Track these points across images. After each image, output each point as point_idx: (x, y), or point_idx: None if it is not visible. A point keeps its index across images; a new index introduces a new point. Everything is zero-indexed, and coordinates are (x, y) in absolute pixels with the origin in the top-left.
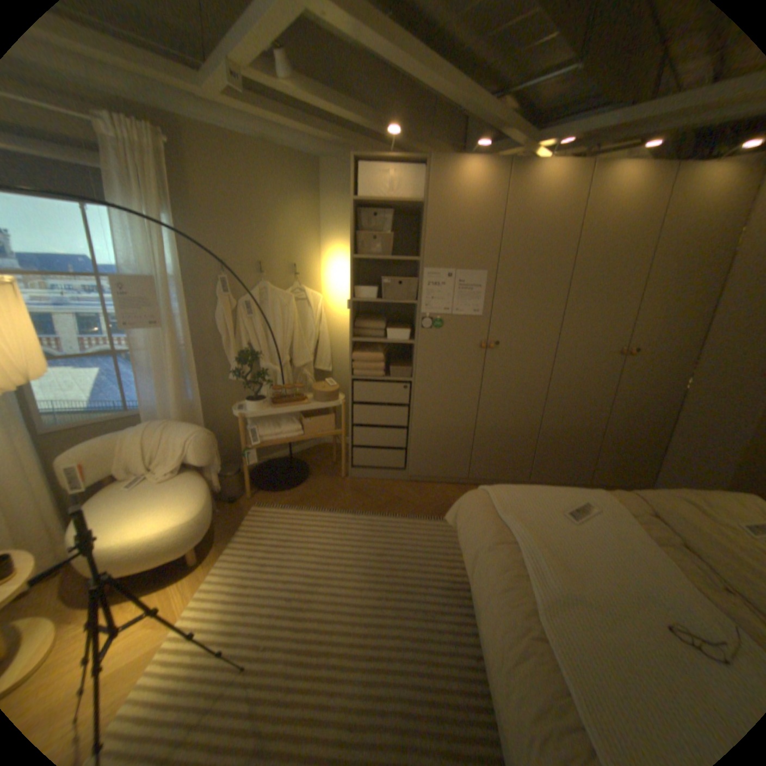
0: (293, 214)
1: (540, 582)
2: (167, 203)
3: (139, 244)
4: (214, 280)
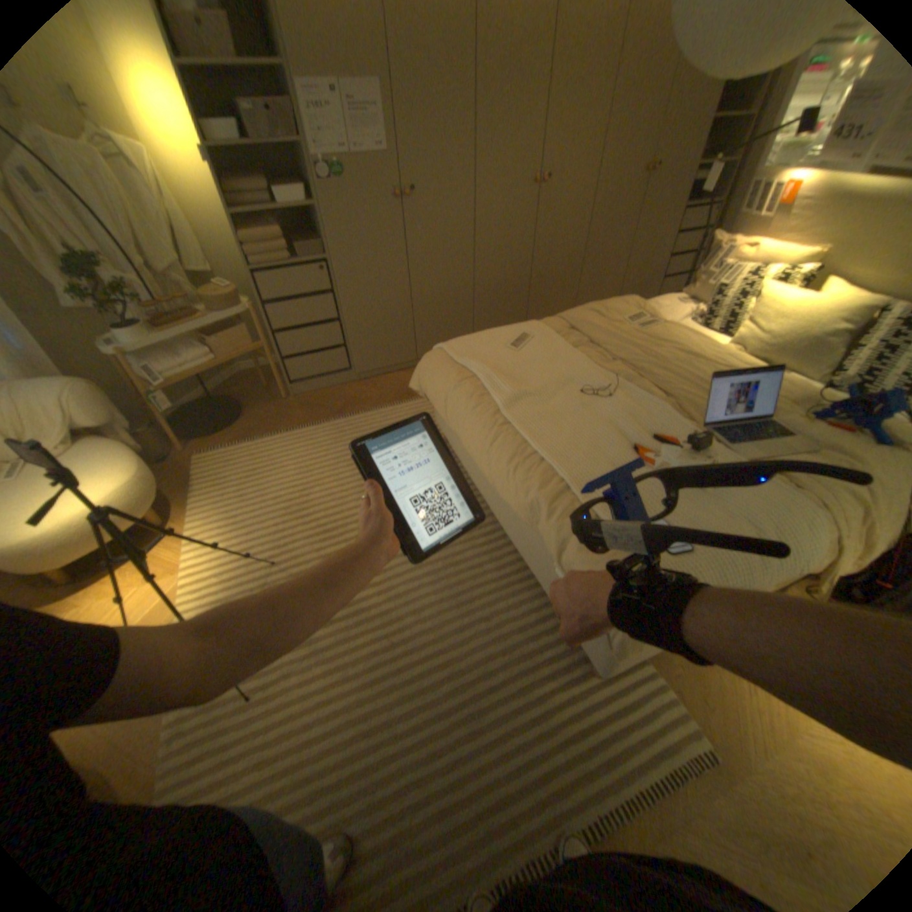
0: None
1: (495, 394)
2: None
3: None
4: None
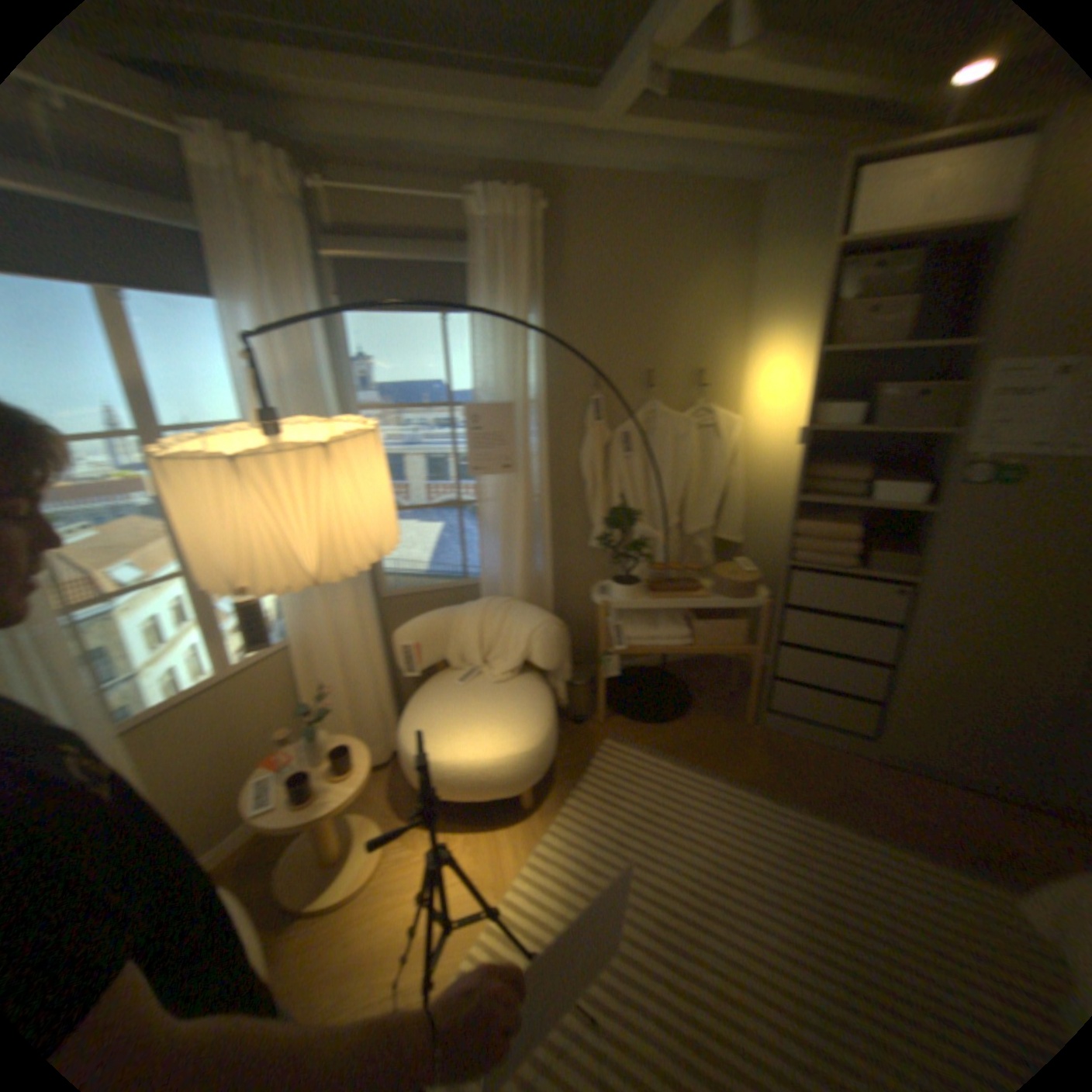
0: (710, 287)
1: None
2: (538, 296)
3: (502, 359)
4: (586, 402)
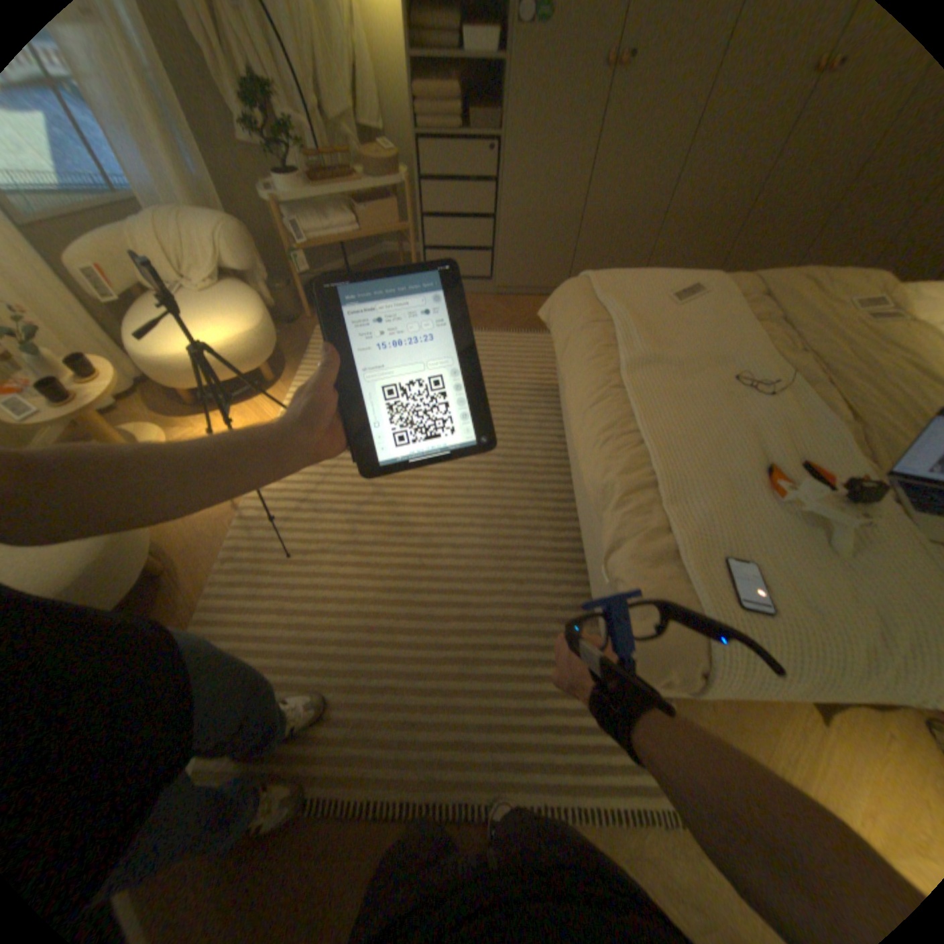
0: None
1: (625, 349)
2: None
3: None
4: None
